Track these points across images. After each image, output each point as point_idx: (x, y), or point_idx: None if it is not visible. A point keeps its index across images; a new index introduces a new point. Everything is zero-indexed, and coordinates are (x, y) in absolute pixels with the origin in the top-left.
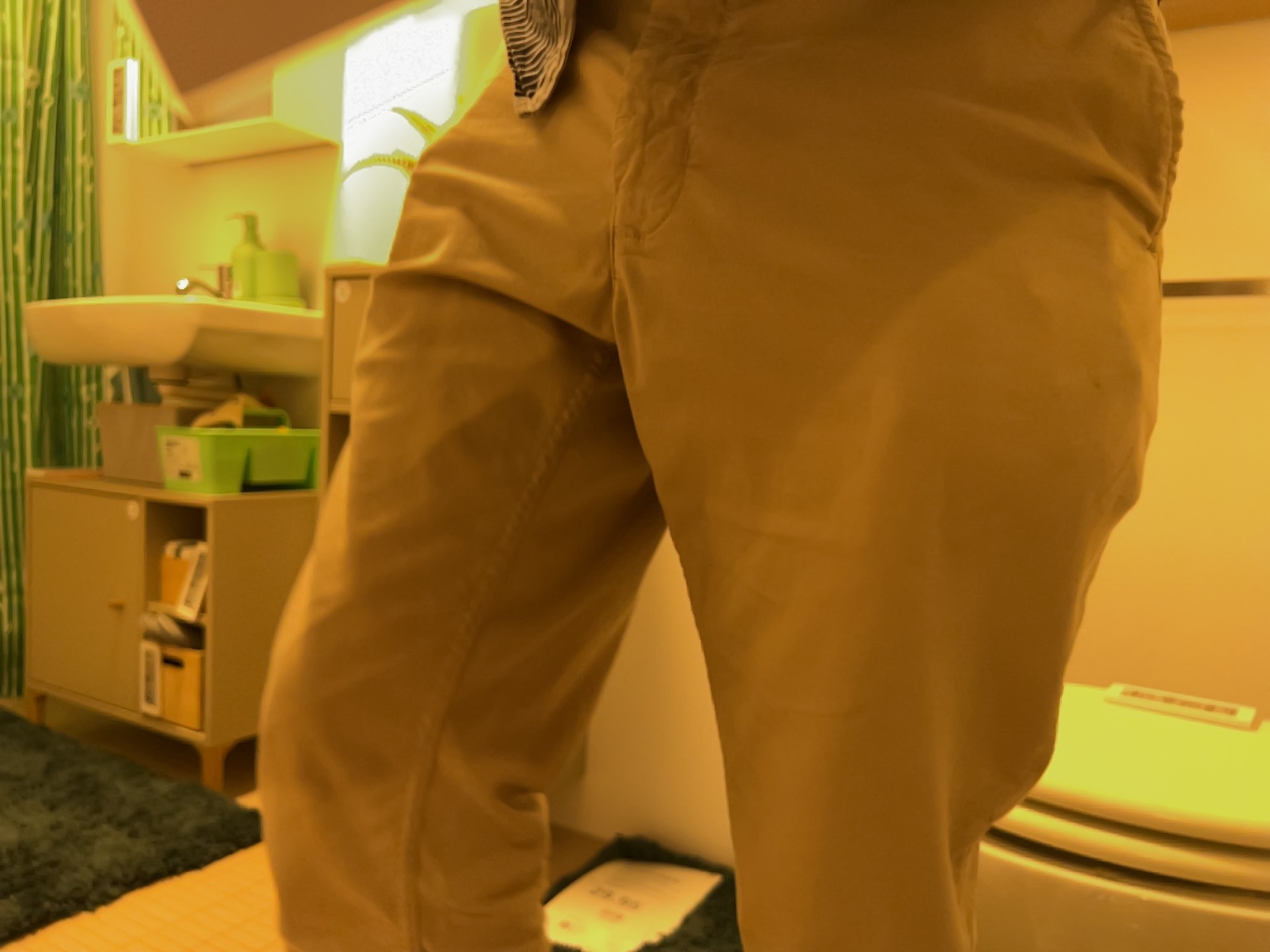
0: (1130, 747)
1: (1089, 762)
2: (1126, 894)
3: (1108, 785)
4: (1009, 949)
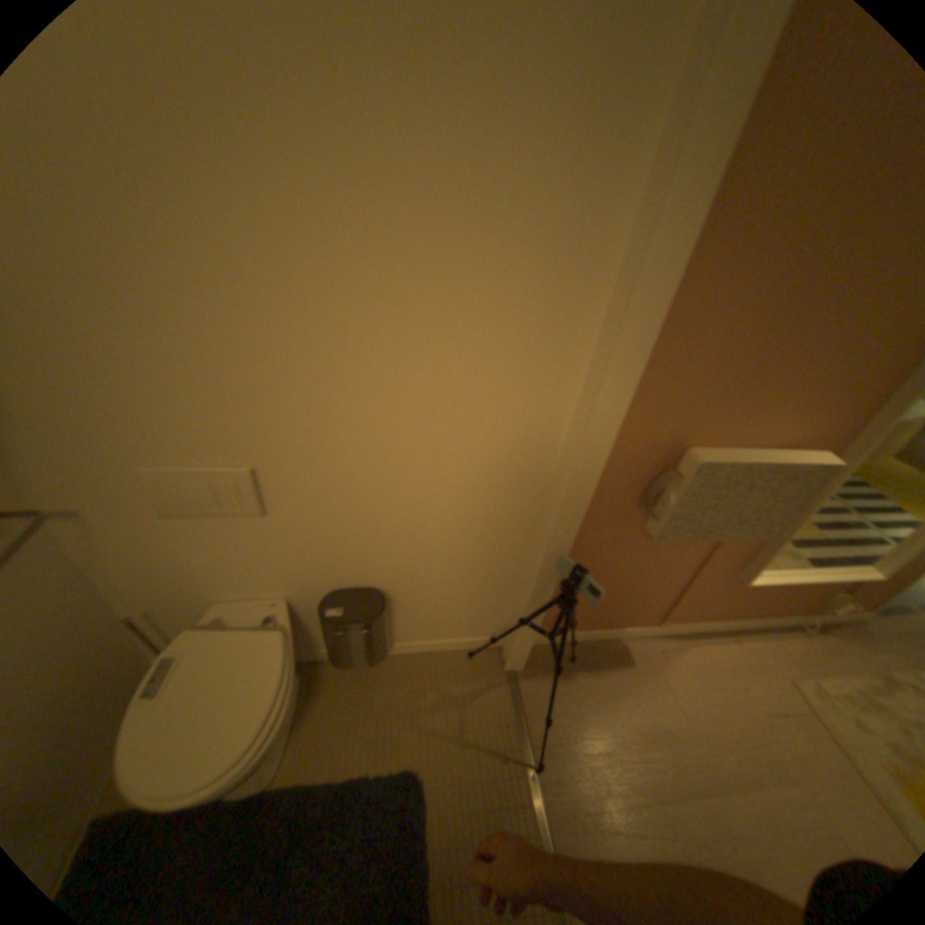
0: (211, 689)
1: (235, 698)
2: (286, 689)
3: (256, 689)
4: (280, 733)
